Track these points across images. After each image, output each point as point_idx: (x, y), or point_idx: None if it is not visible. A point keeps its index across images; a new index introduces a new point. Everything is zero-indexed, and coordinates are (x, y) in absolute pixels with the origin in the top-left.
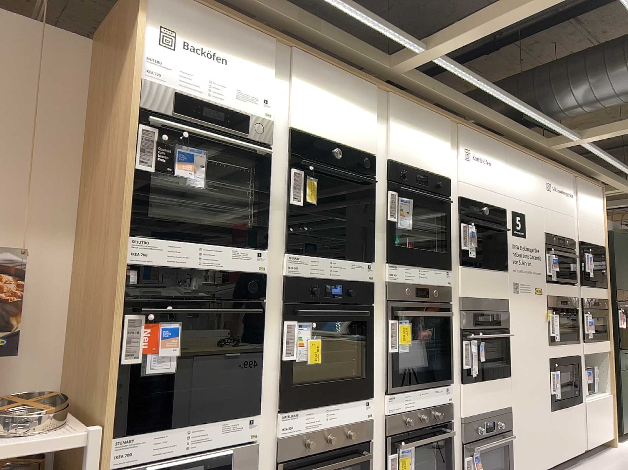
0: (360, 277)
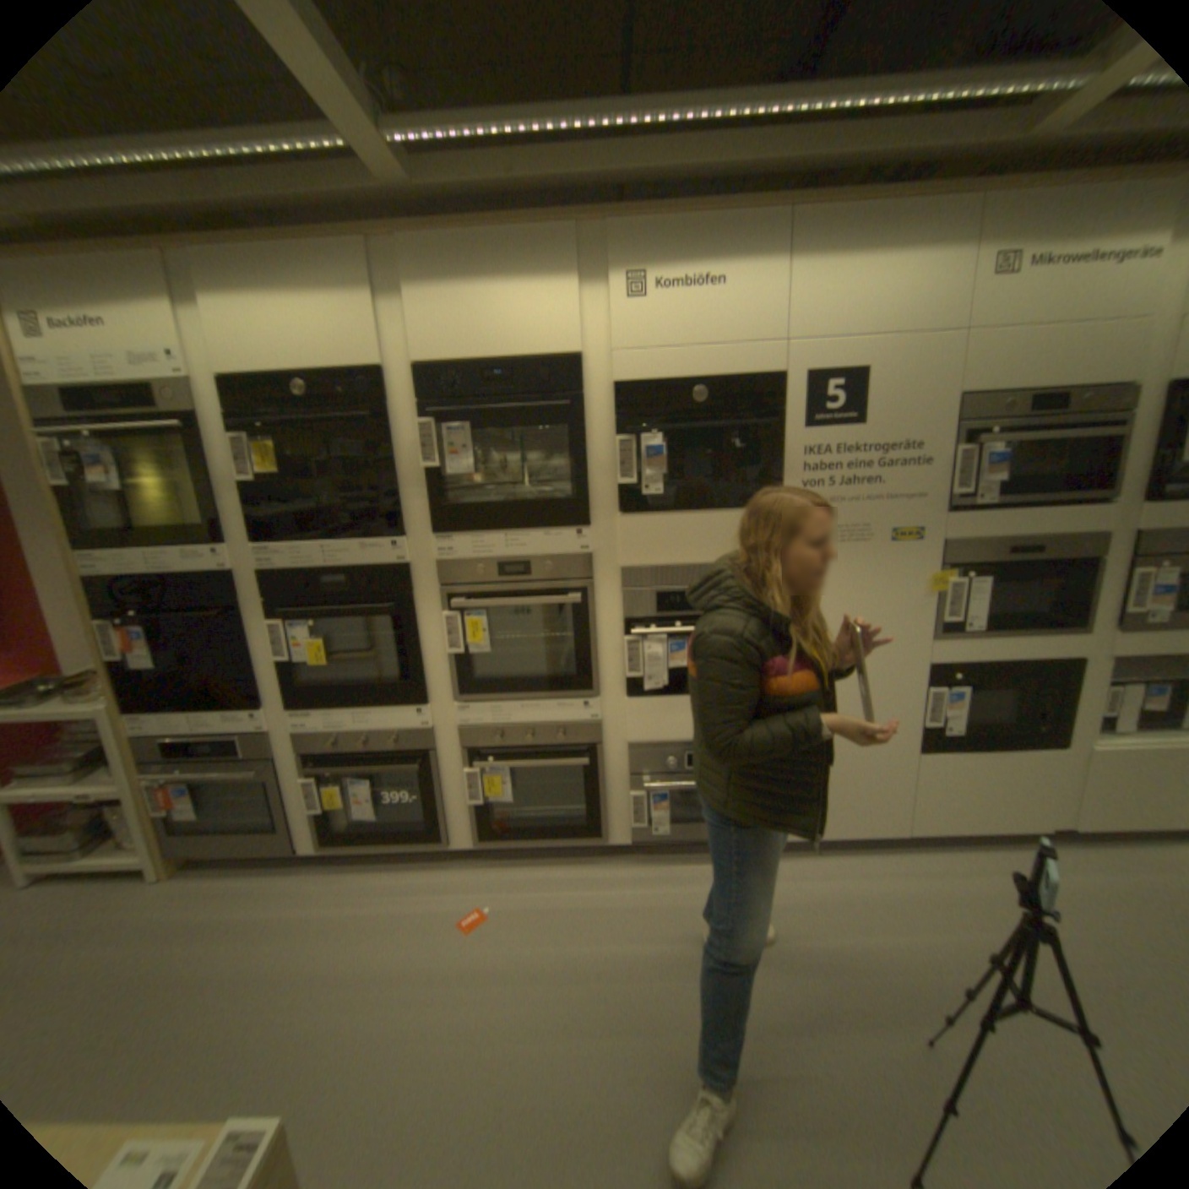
0: (381, 563)
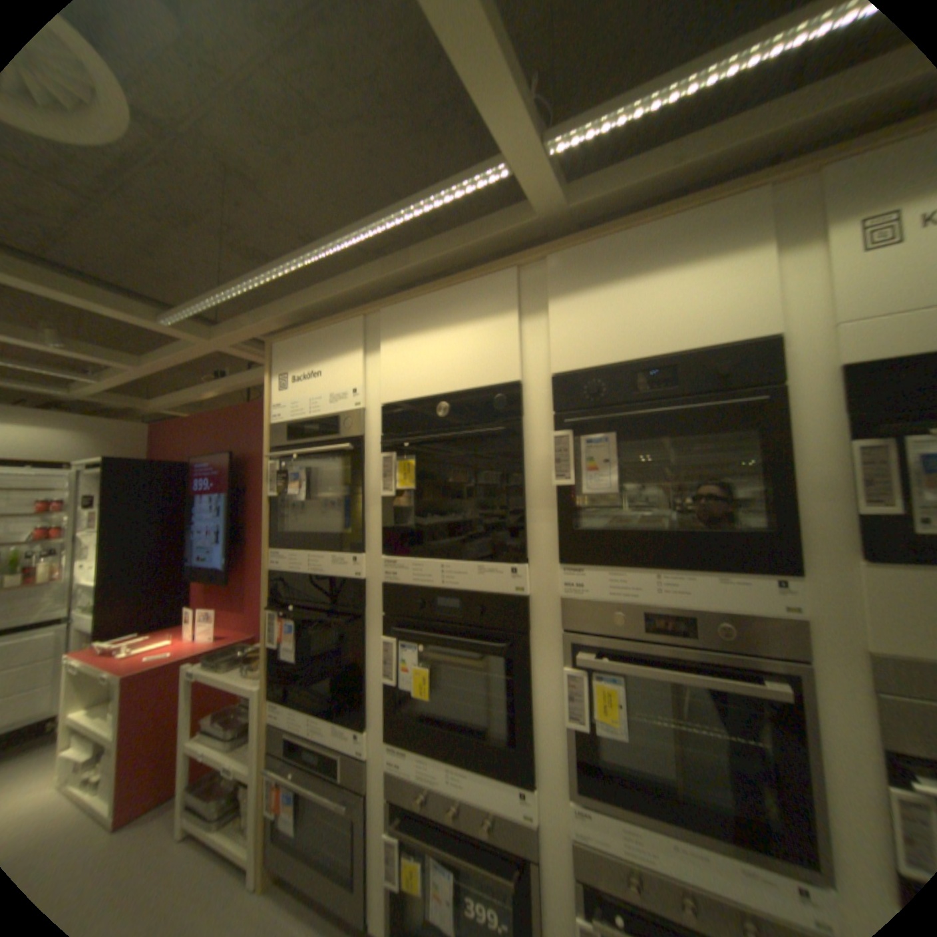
0: (499, 590)
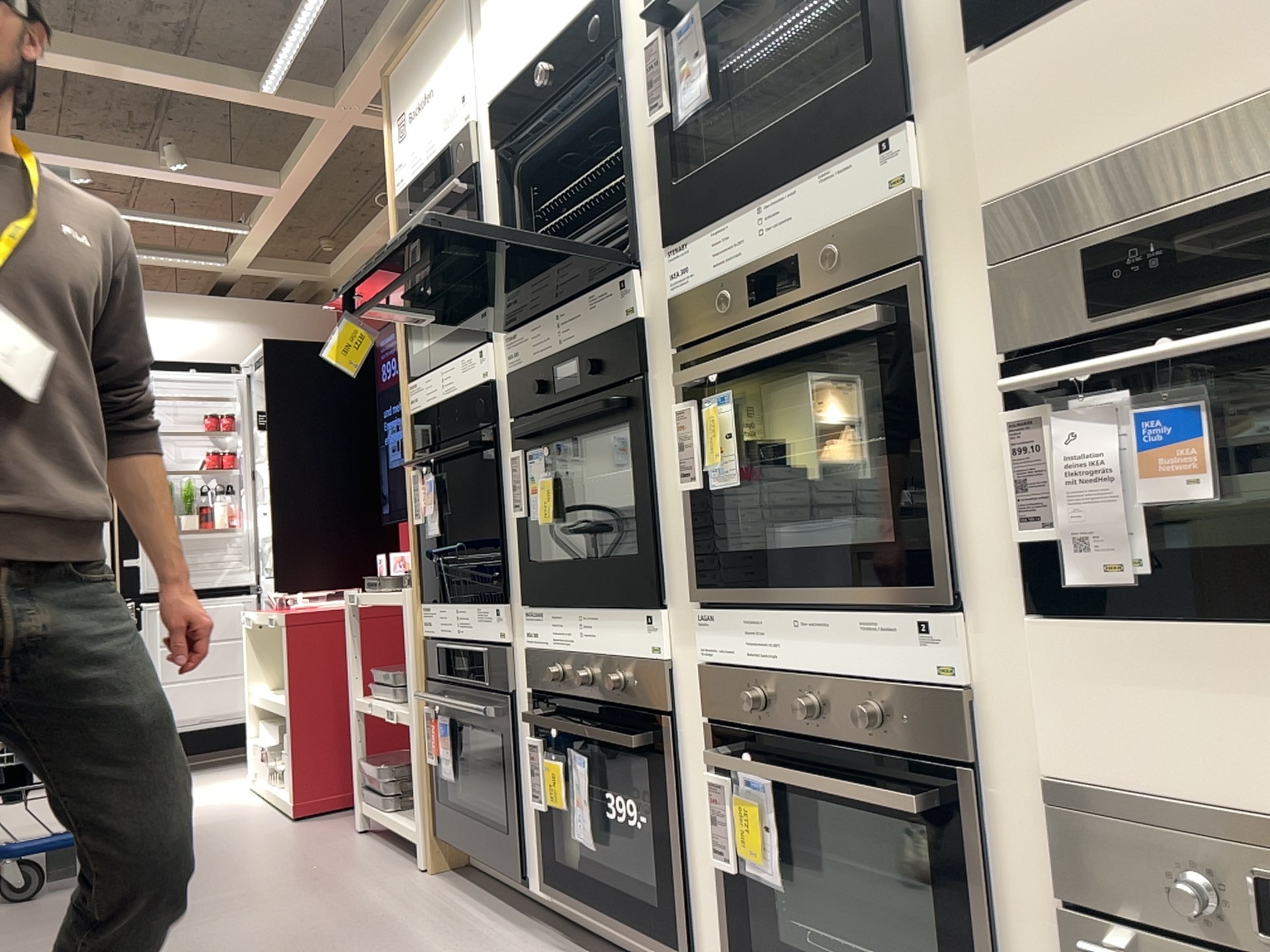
0: (609, 320)
